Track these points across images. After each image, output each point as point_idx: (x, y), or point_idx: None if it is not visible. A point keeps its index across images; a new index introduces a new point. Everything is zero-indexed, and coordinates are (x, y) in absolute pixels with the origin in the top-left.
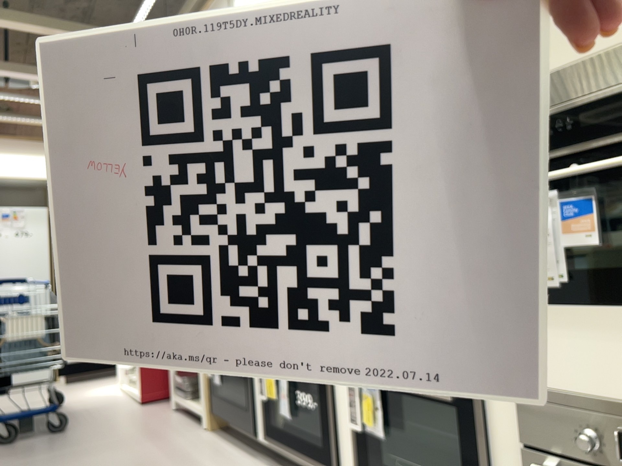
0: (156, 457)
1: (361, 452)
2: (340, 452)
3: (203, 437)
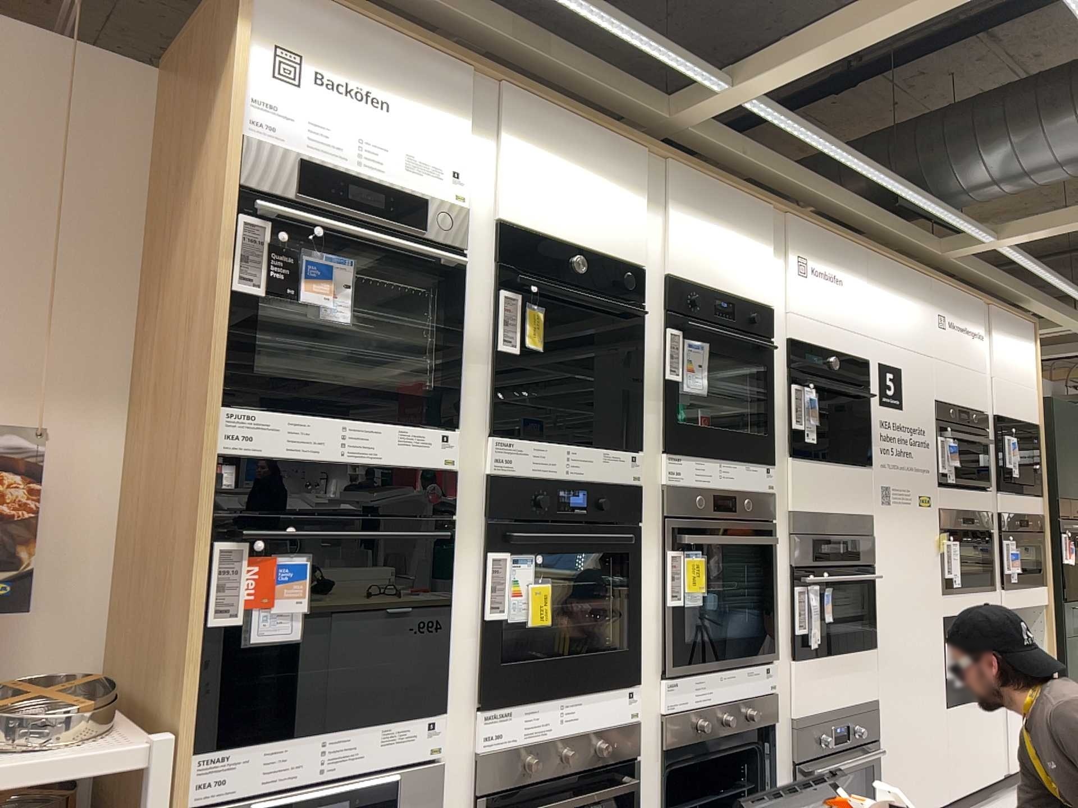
0: None
1: None
2: None
3: None
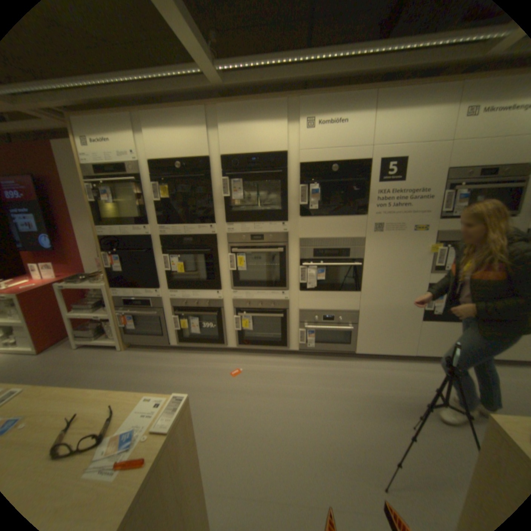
0: (113, 375)
1: (239, 336)
2: (225, 338)
3: (124, 356)
